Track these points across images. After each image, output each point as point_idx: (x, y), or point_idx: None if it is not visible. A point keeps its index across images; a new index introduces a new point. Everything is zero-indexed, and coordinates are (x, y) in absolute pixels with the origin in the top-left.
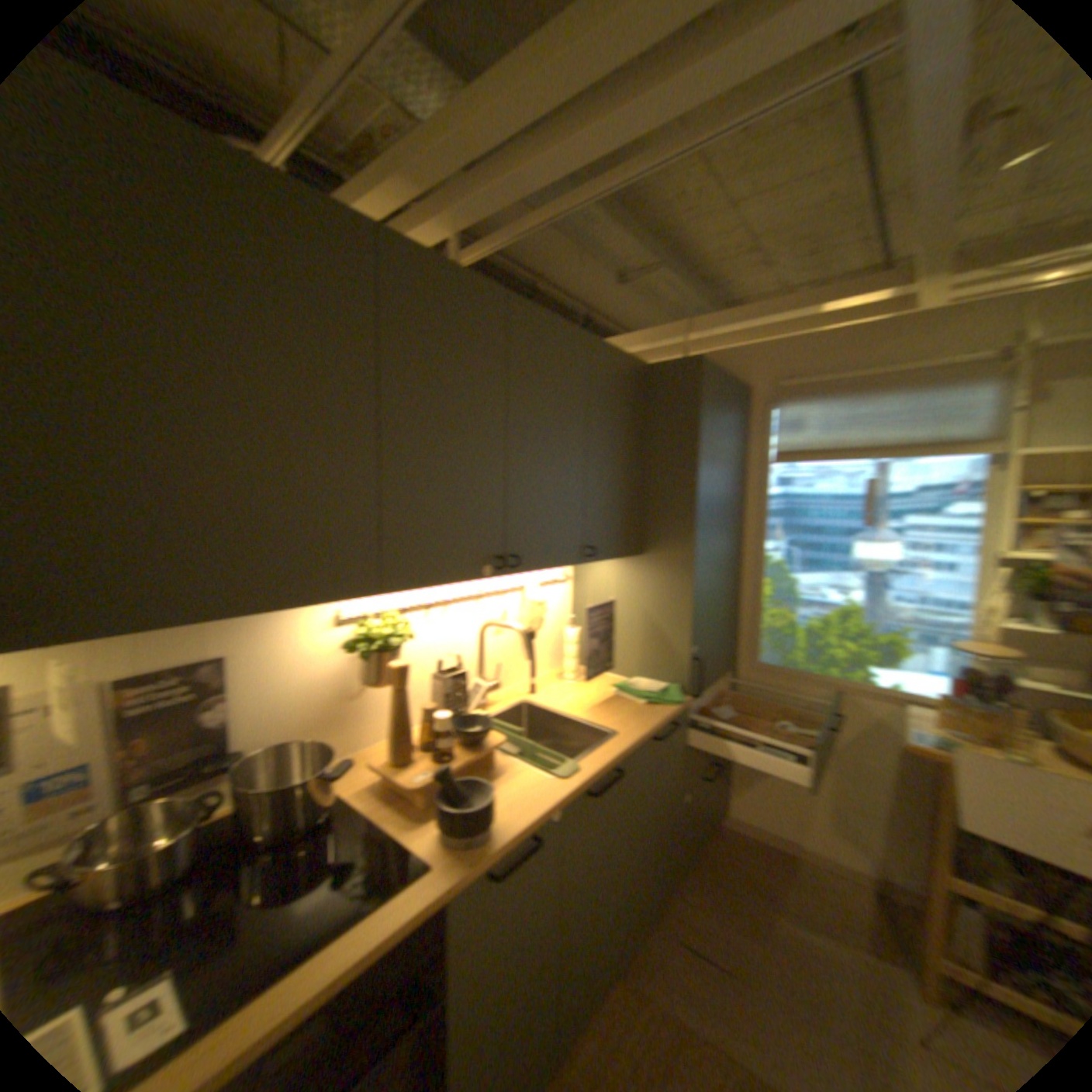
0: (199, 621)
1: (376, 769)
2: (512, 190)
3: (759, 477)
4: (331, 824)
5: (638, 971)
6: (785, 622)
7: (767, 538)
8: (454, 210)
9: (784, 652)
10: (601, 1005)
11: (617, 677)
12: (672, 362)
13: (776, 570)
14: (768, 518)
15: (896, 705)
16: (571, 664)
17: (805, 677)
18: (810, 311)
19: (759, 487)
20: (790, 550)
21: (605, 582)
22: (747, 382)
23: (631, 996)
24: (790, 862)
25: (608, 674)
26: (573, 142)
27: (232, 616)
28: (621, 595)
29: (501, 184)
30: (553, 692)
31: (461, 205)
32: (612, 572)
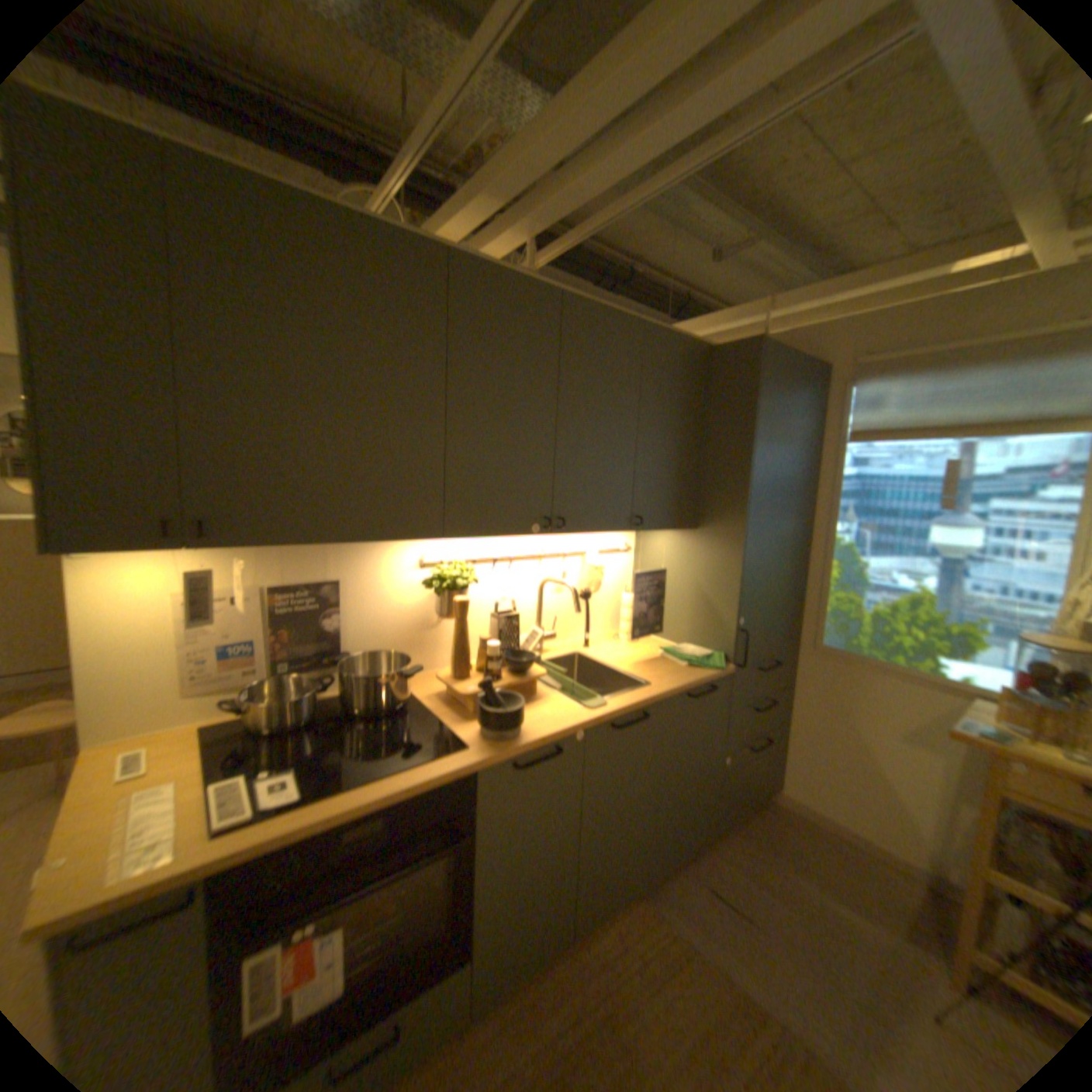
0: (315, 544)
1: (439, 678)
2: (571, 199)
3: (833, 457)
4: (404, 712)
5: (661, 899)
6: (851, 606)
7: (837, 520)
8: (525, 220)
9: (847, 636)
10: (621, 915)
11: (667, 643)
12: (733, 343)
13: (845, 552)
14: (839, 499)
15: (966, 699)
16: (623, 625)
17: (868, 663)
18: (901, 281)
19: (831, 467)
20: (860, 532)
21: (661, 553)
22: (826, 359)
23: (649, 915)
24: (838, 845)
25: (660, 639)
26: (617, 155)
27: (336, 543)
28: (675, 566)
29: (561, 195)
30: (603, 648)
31: (530, 215)
32: (668, 544)
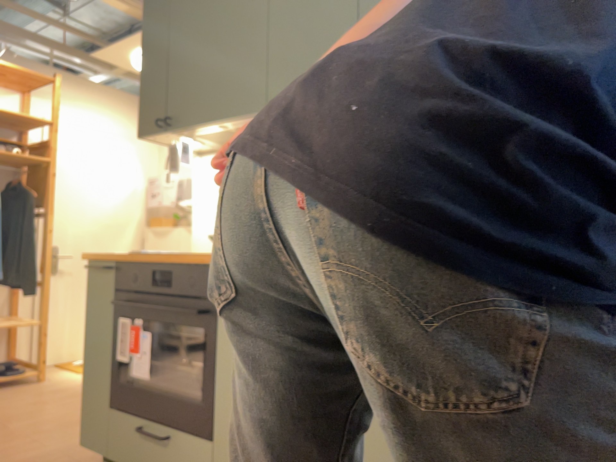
0: (210, 125)
1: None
2: None
3: None
4: None
5: None
6: None
7: None
8: None
9: None
10: None
11: None
12: None
13: None
14: None
15: None
16: None
17: None
18: None
19: None
20: None
21: None
22: None
23: None
24: None
25: None
26: None
27: (217, 123)
28: None
29: None
30: None
31: None
32: None
